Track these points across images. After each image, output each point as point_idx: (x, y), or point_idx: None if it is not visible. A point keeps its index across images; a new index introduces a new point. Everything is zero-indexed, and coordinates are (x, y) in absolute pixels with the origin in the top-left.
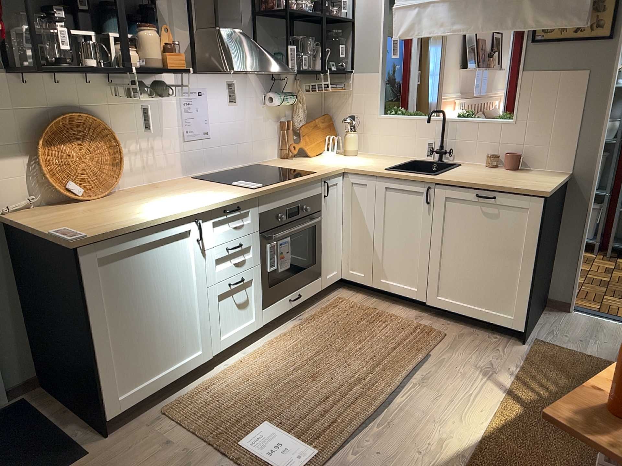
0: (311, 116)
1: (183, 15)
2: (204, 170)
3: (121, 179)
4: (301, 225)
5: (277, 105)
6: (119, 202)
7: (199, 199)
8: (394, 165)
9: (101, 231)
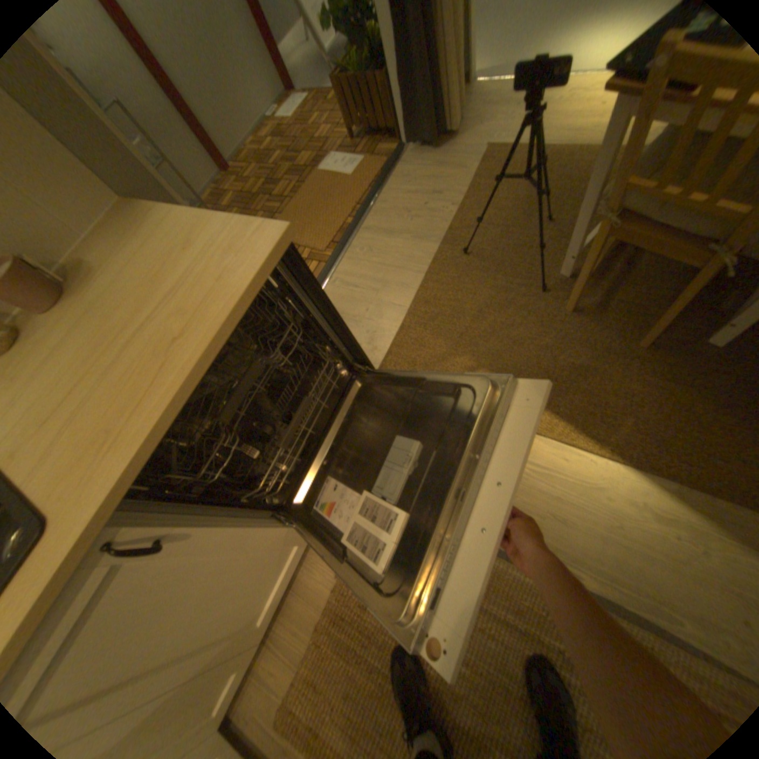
0: None
1: None
2: None
3: None
4: None
5: None
6: None
7: None
8: None
9: None
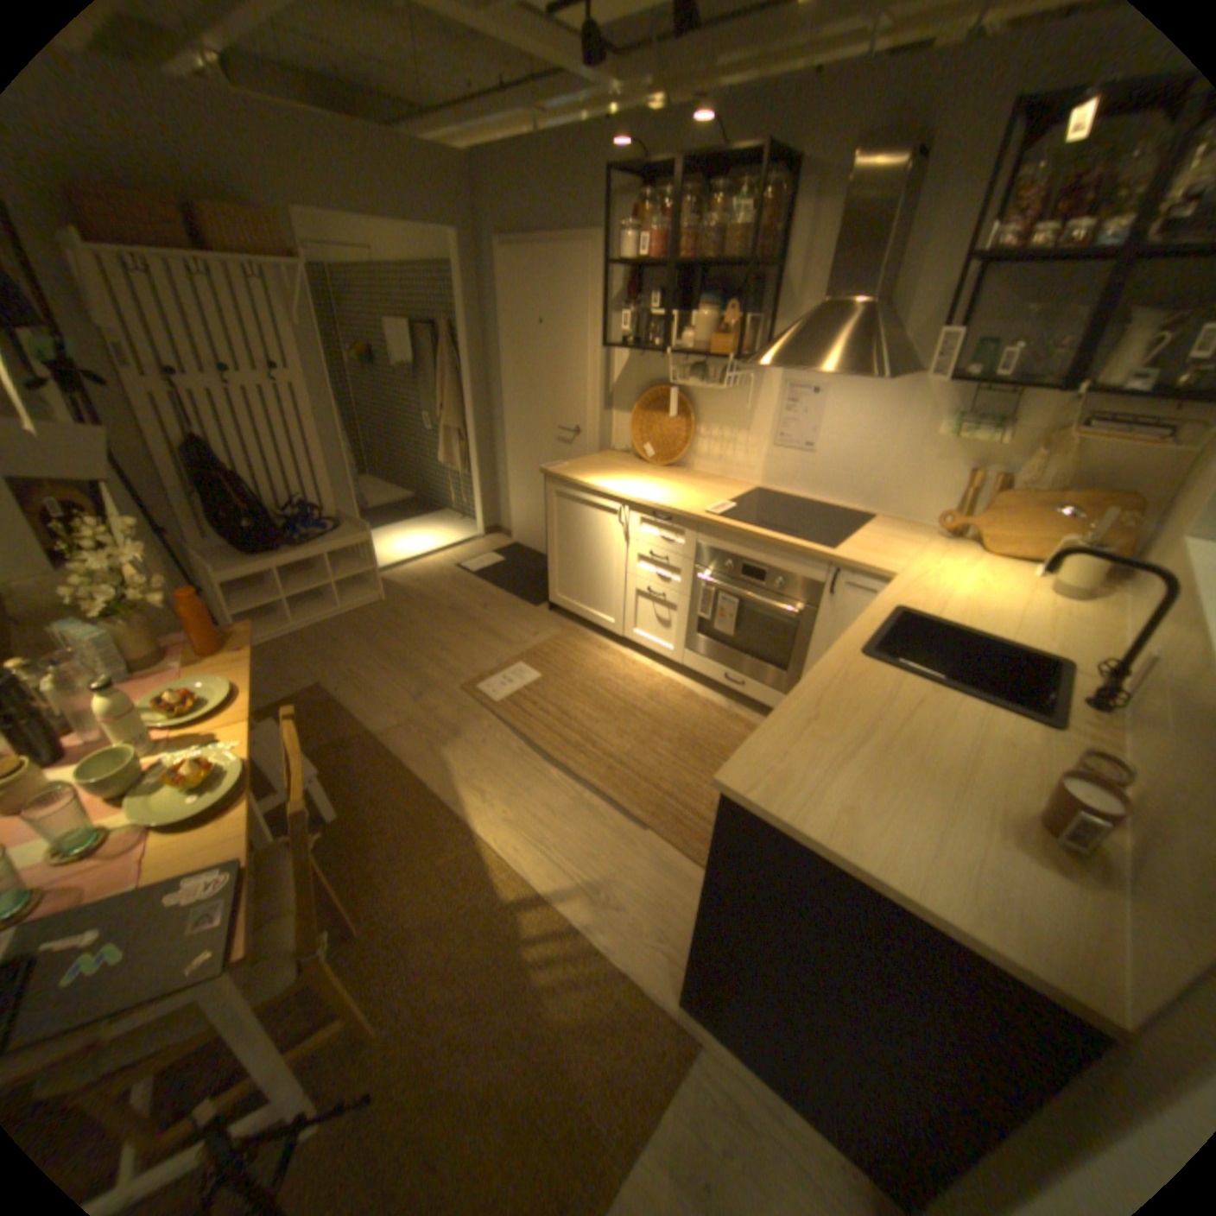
0: (1111, 489)
1: (823, 281)
2: (792, 490)
3: (696, 460)
4: (750, 597)
5: (953, 437)
6: (647, 472)
7: (657, 494)
8: (970, 627)
9: (561, 473)
